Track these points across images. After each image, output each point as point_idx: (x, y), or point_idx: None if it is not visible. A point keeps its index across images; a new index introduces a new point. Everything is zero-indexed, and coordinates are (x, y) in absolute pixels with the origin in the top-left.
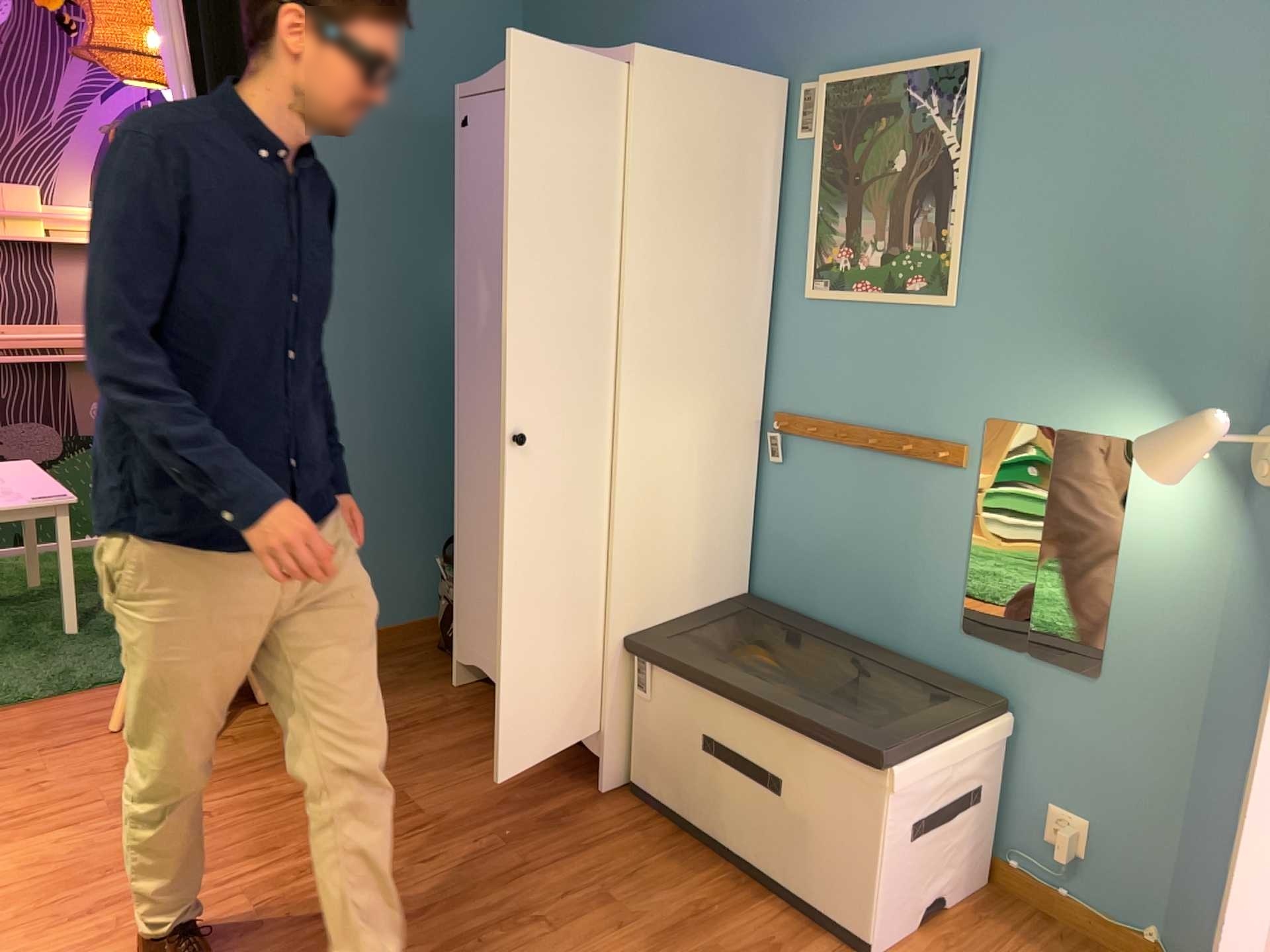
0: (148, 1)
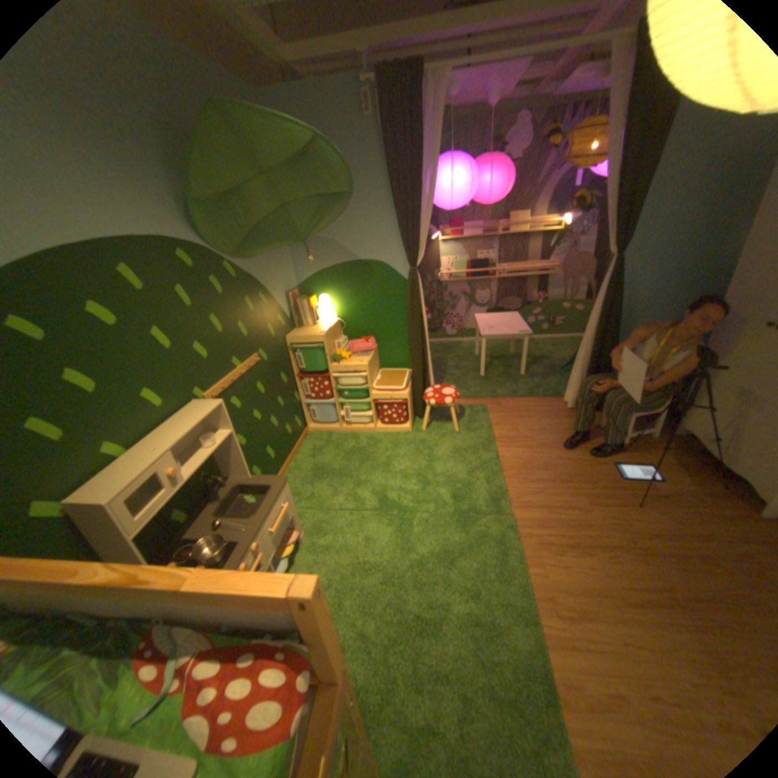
0: (595, 129)
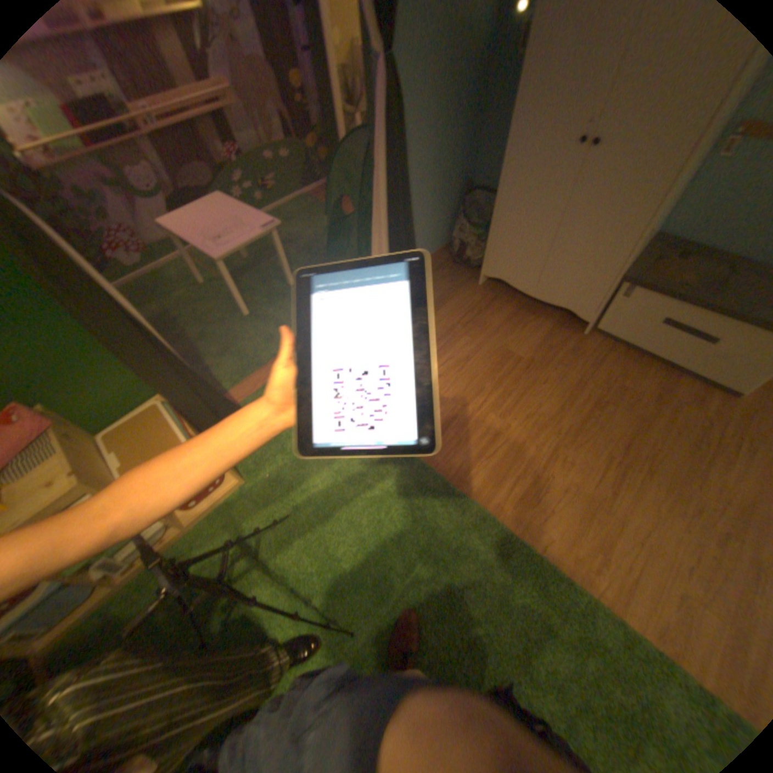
0: None
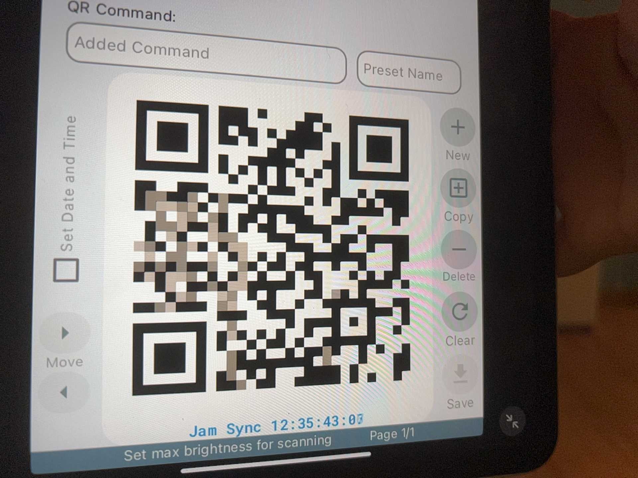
0: None
